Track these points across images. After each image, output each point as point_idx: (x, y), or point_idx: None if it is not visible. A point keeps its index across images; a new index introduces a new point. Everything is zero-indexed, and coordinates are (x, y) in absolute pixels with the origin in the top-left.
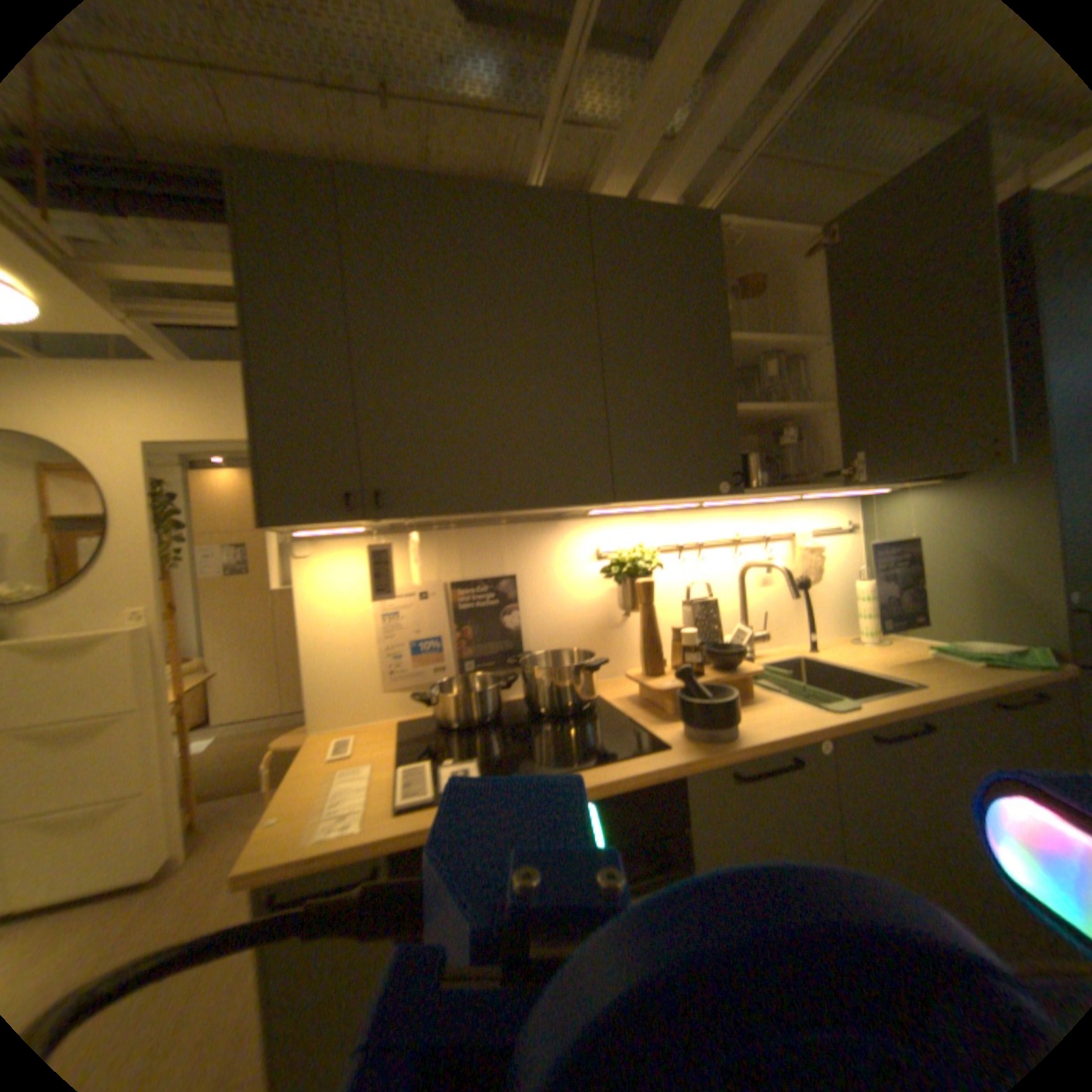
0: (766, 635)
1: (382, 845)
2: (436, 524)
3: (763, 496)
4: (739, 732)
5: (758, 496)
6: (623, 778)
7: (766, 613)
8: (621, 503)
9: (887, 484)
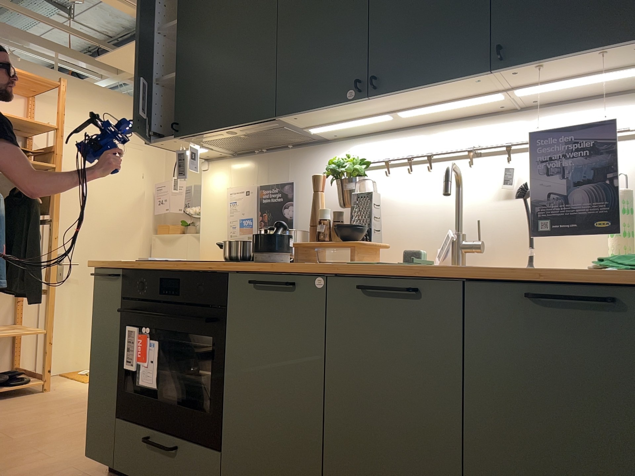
0: (476, 245)
1: (118, 264)
2: (256, 150)
3: (447, 102)
4: (279, 263)
5: (440, 102)
6: (202, 267)
7: (479, 222)
8: (301, 119)
9: (566, 62)
